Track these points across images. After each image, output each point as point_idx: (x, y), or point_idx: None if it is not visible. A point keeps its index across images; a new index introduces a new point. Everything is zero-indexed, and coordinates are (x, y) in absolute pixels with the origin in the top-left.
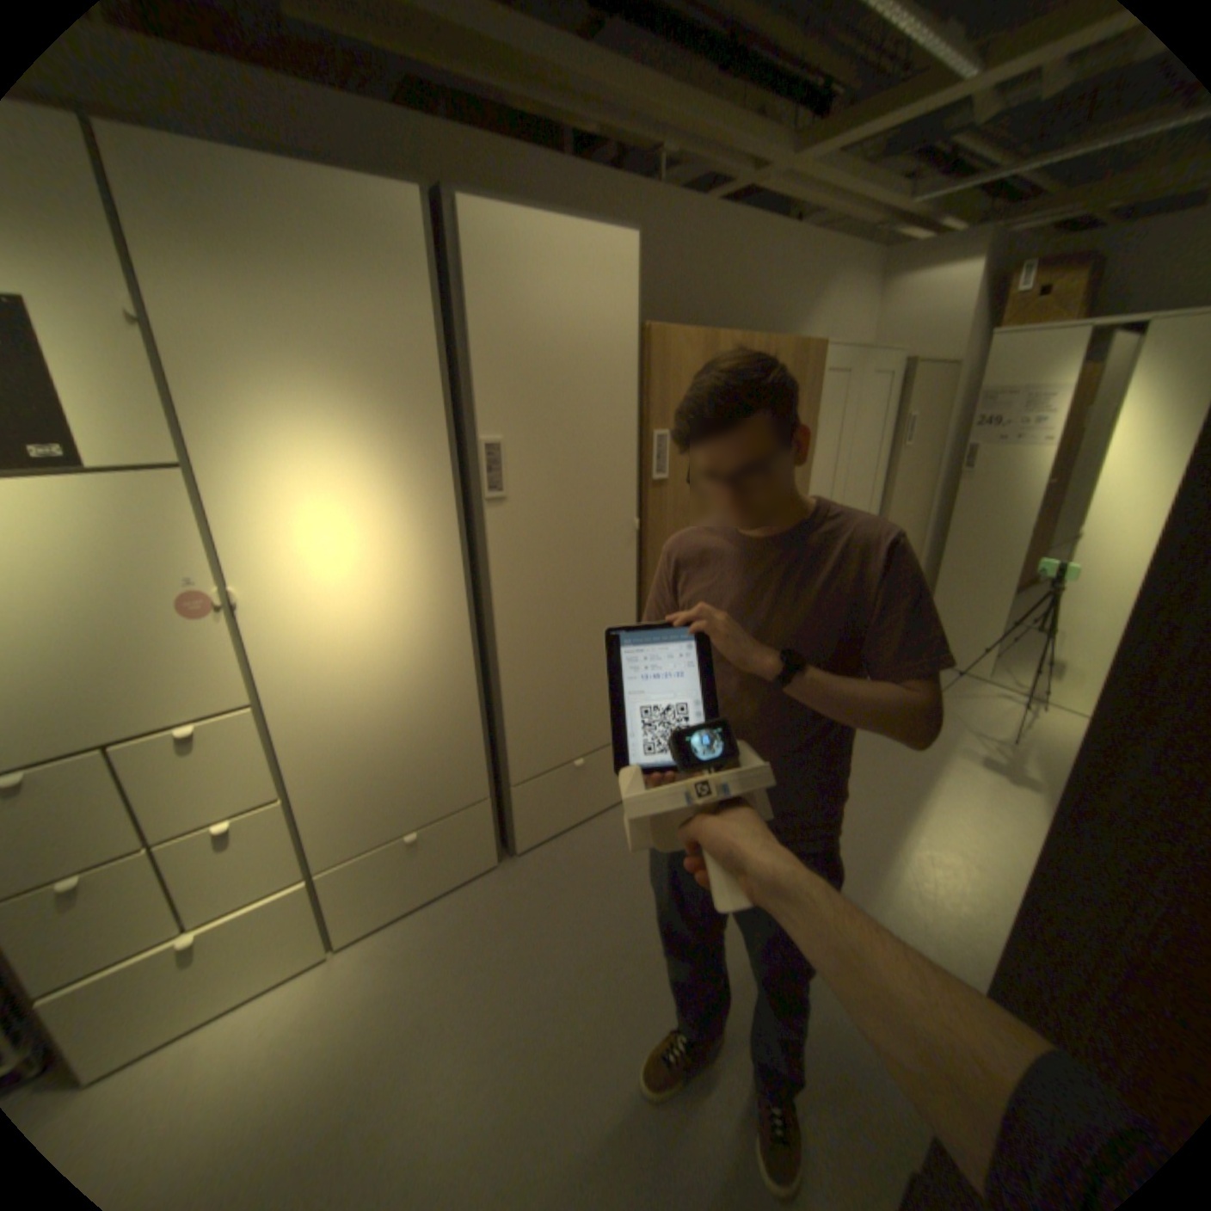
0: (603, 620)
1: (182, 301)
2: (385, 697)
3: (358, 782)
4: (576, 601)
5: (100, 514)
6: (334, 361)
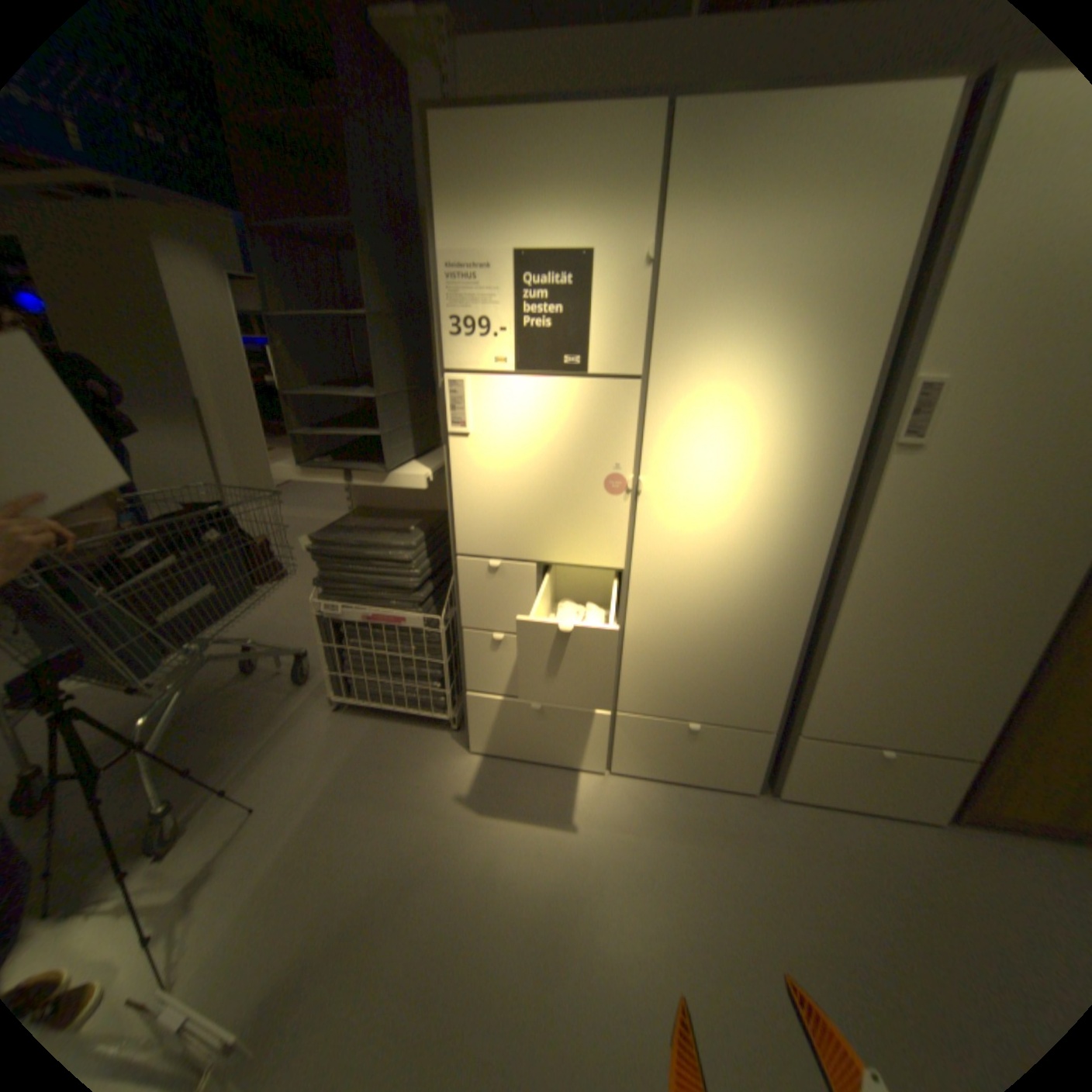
0: (999, 617)
1: (686, 243)
2: (719, 603)
3: (673, 661)
4: (968, 583)
5: (585, 407)
6: (790, 289)
